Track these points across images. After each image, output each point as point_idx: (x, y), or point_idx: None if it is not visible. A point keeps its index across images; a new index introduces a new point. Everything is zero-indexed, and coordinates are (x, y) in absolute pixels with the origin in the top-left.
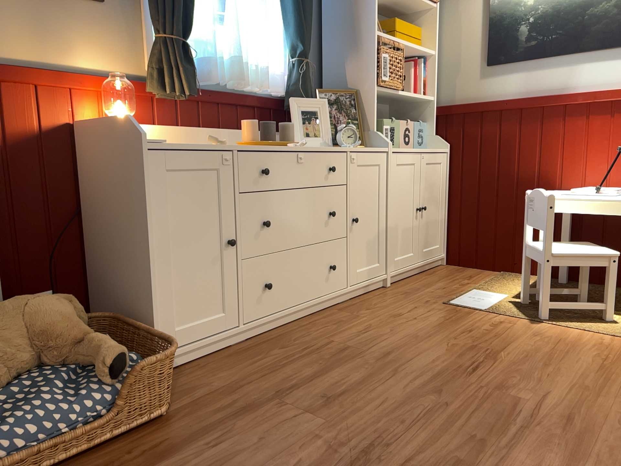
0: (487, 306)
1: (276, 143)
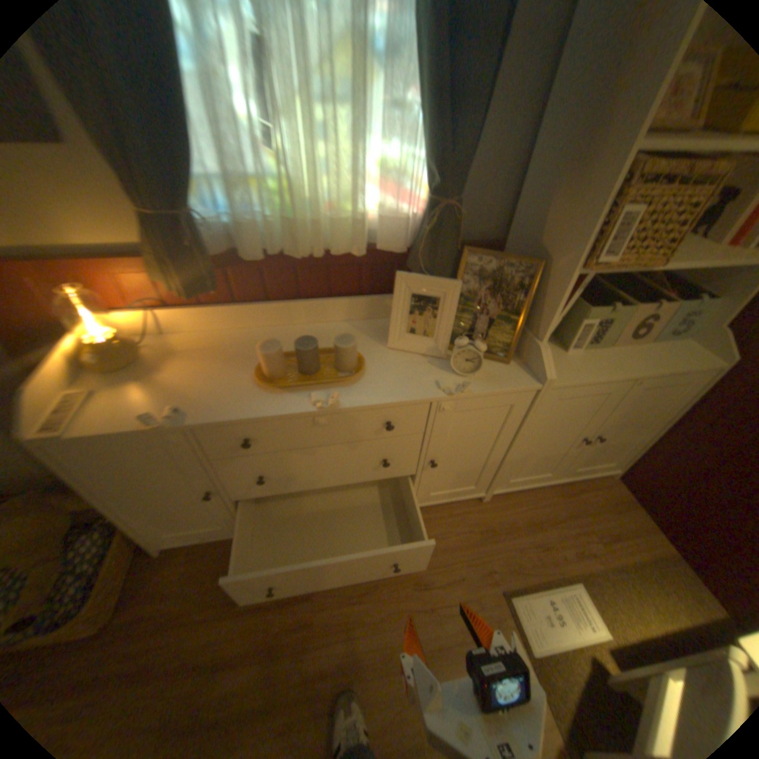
0: (548, 652)
1: (298, 386)
